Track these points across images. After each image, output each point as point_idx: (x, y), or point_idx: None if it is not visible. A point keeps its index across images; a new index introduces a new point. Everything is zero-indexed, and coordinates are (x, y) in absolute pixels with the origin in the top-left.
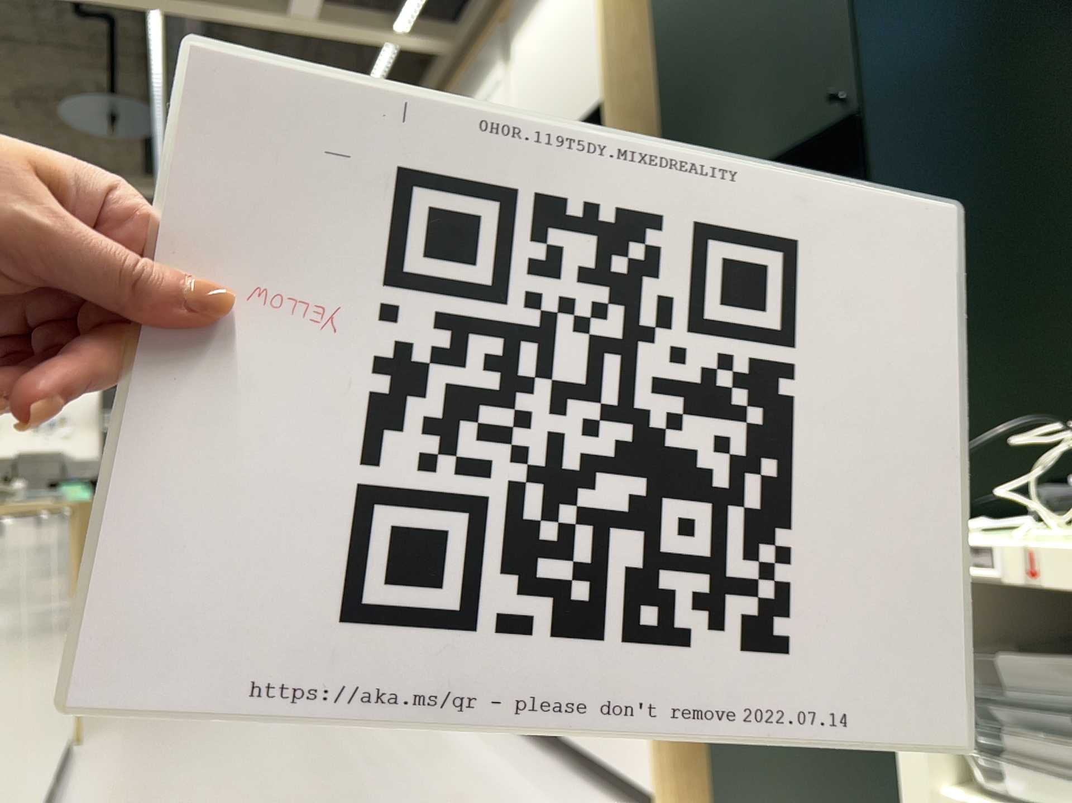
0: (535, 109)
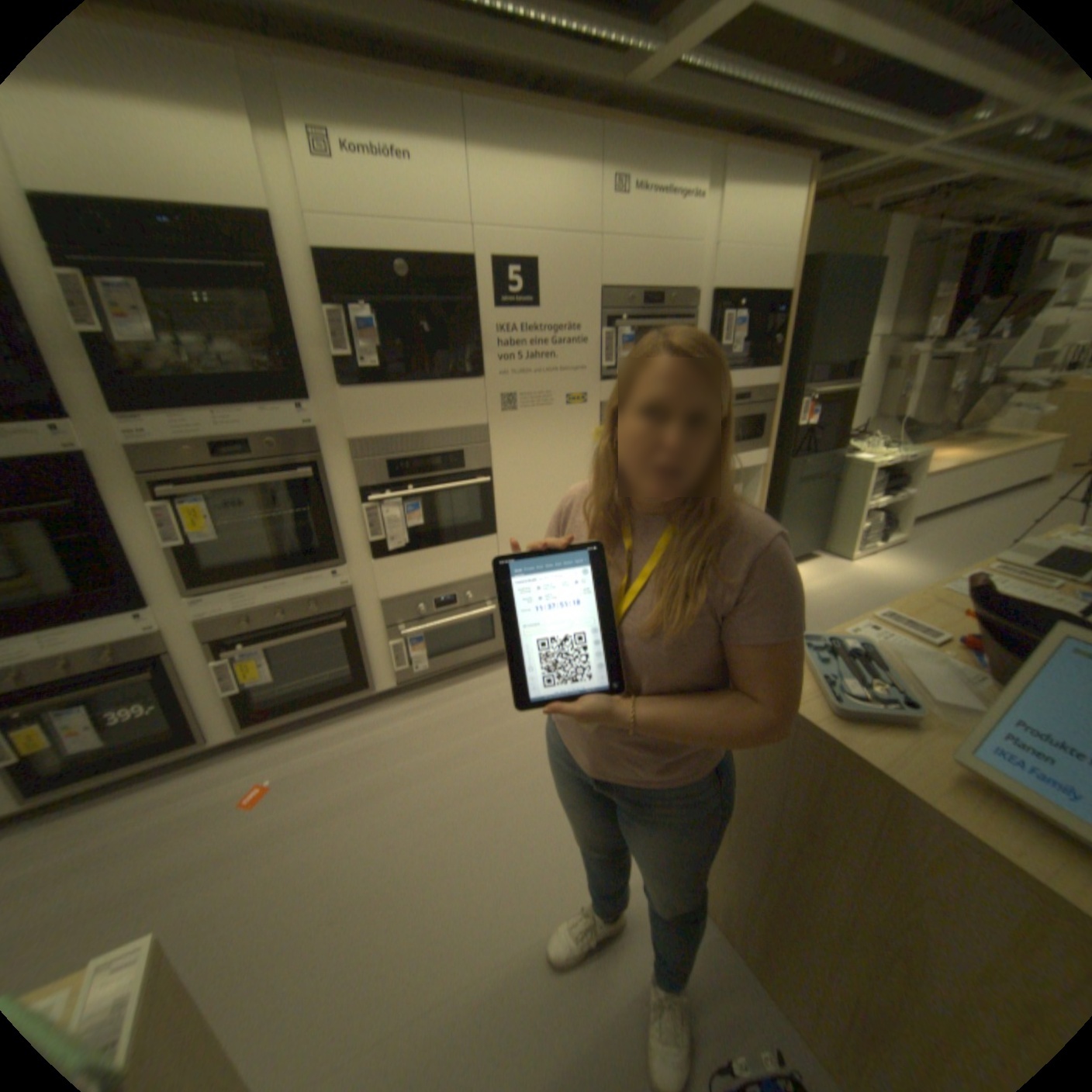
0: (738, 252)
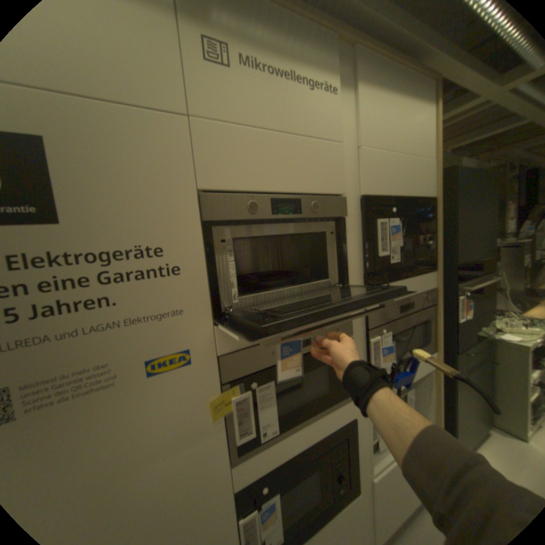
0: (383, 156)
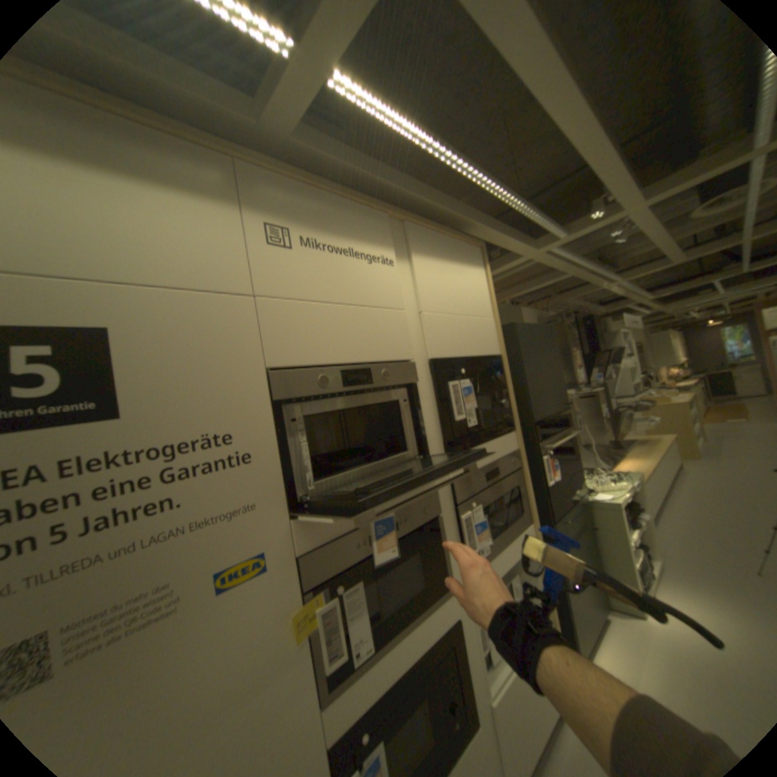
0: (444, 320)
